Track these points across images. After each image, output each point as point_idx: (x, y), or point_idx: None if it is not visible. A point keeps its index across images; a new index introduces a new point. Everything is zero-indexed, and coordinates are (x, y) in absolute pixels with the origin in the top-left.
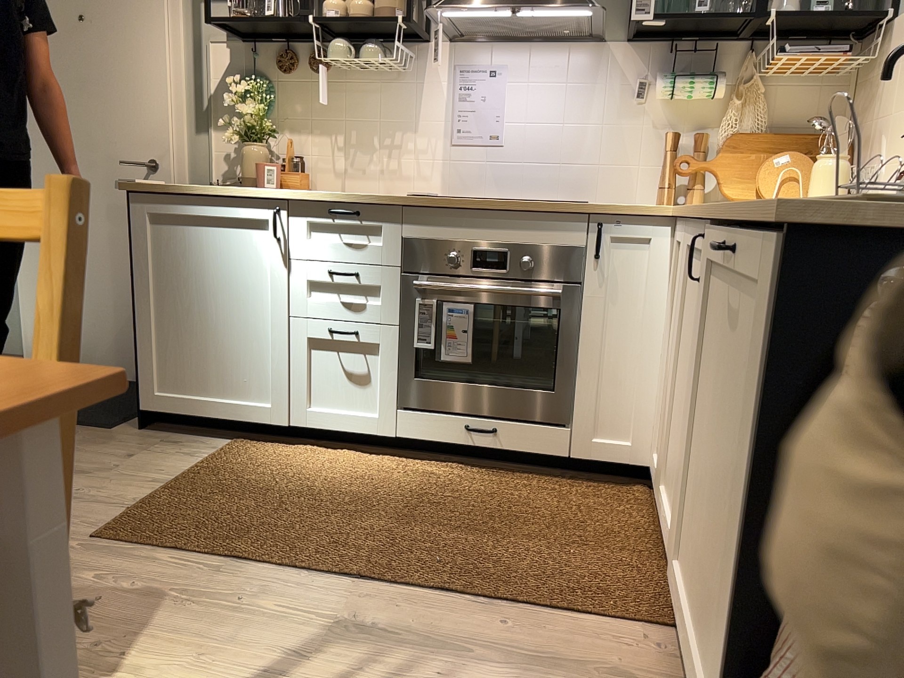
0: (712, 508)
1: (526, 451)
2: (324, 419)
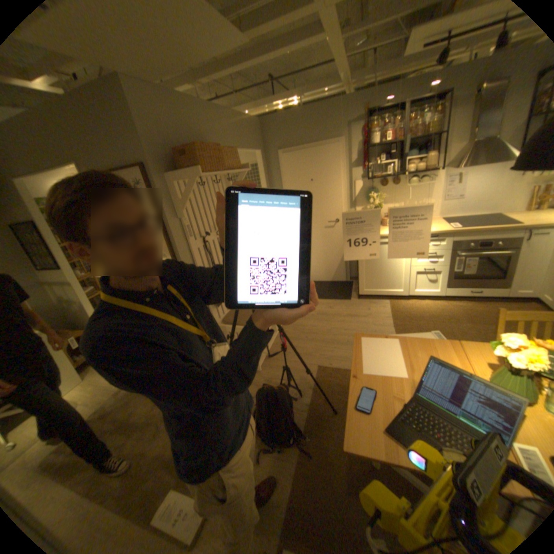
0: None
1: (493, 296)
2: (421, 293)
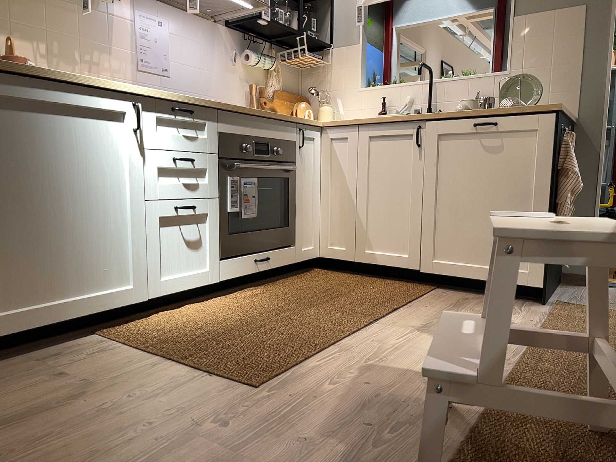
0: (474, 218)
1: (279, 264)
2: (174, 282)
